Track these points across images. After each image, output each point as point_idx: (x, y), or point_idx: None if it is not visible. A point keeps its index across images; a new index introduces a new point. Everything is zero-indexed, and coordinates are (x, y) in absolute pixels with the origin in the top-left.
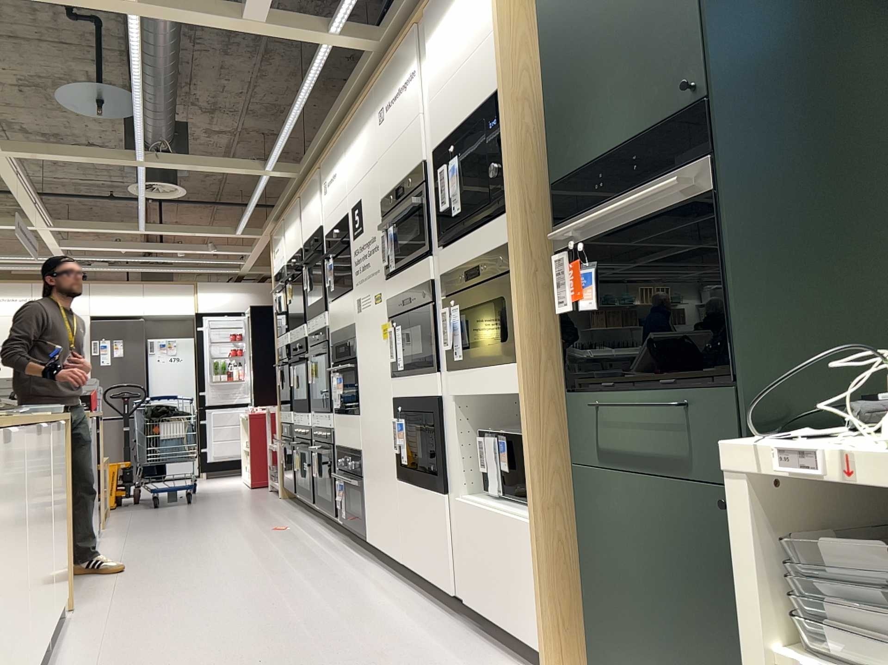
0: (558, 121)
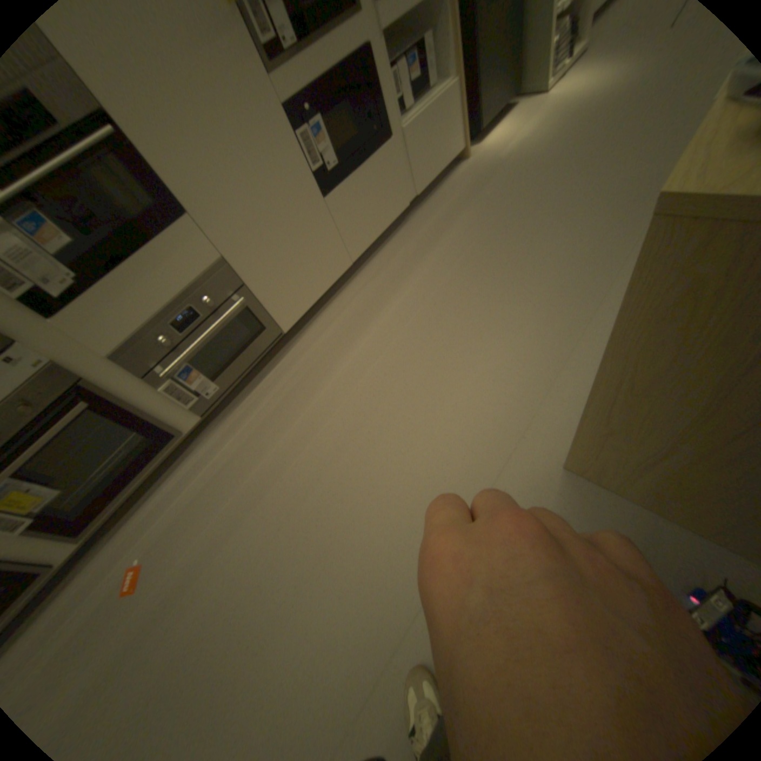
0: None
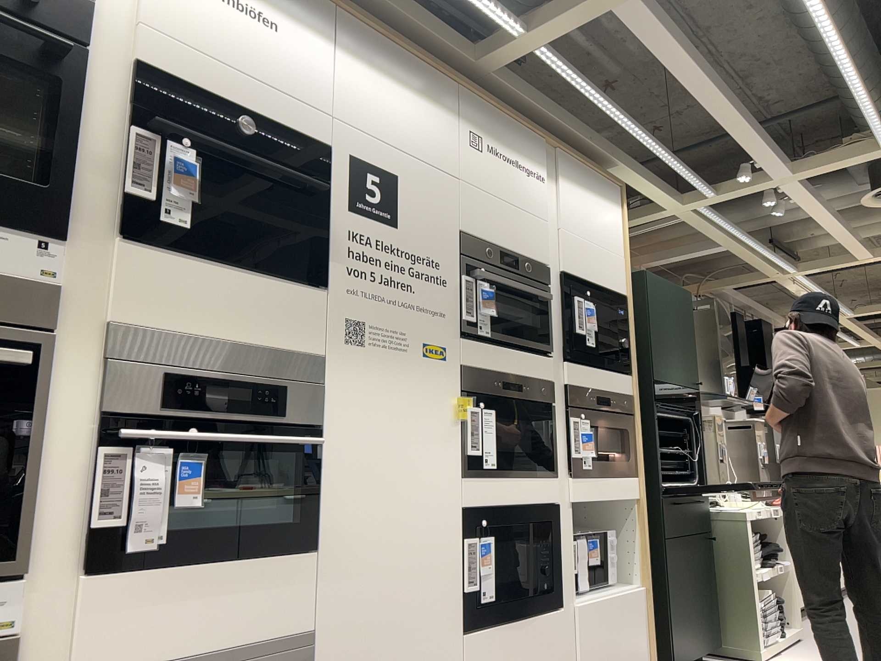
0: (654, 348)
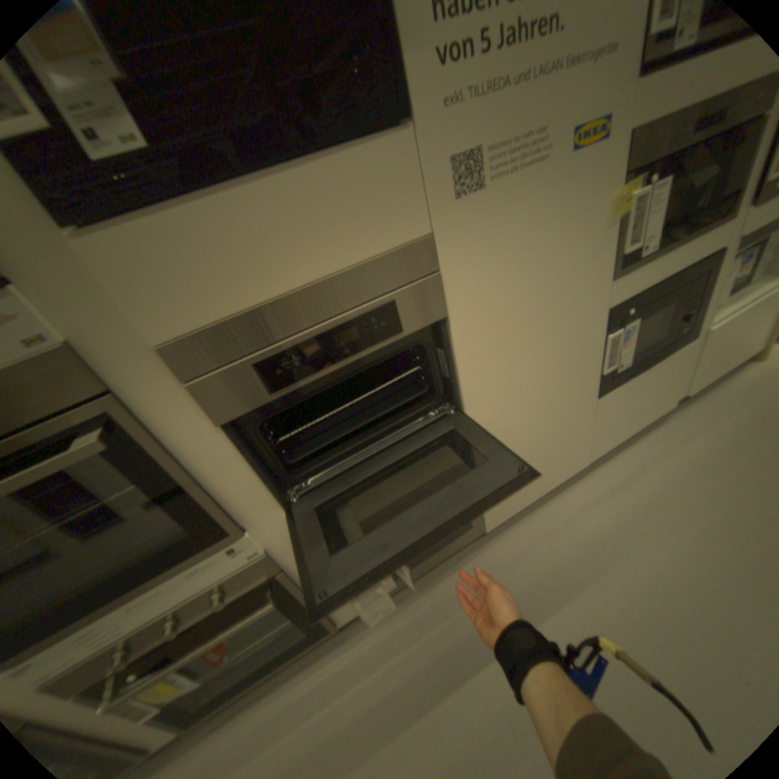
0: None
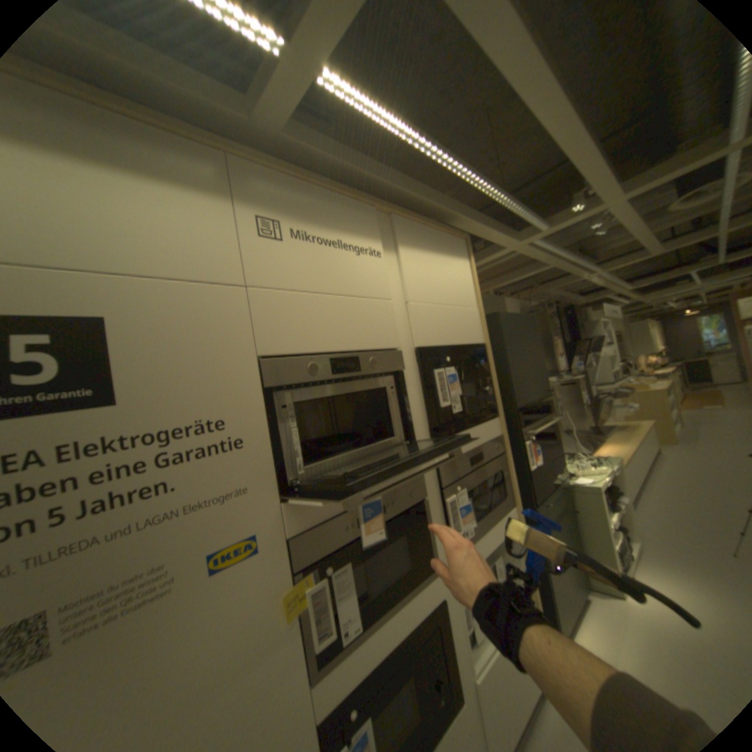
0: (515, 379)
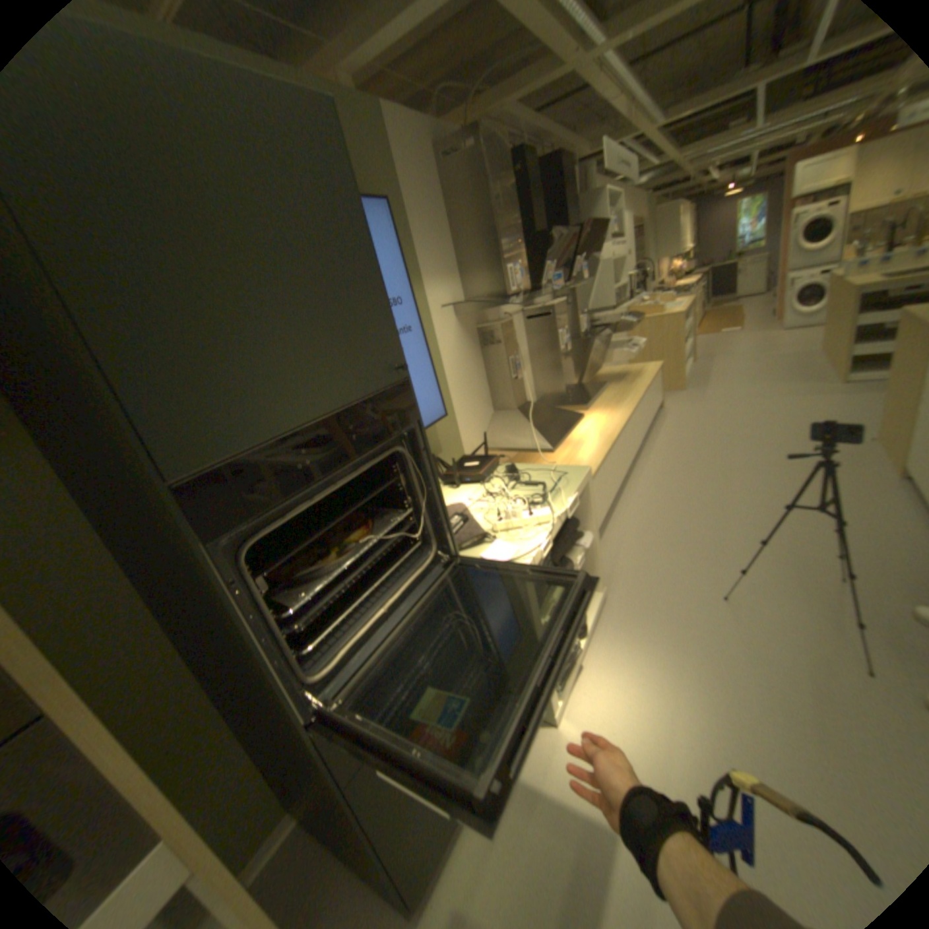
0: (135, 365)
